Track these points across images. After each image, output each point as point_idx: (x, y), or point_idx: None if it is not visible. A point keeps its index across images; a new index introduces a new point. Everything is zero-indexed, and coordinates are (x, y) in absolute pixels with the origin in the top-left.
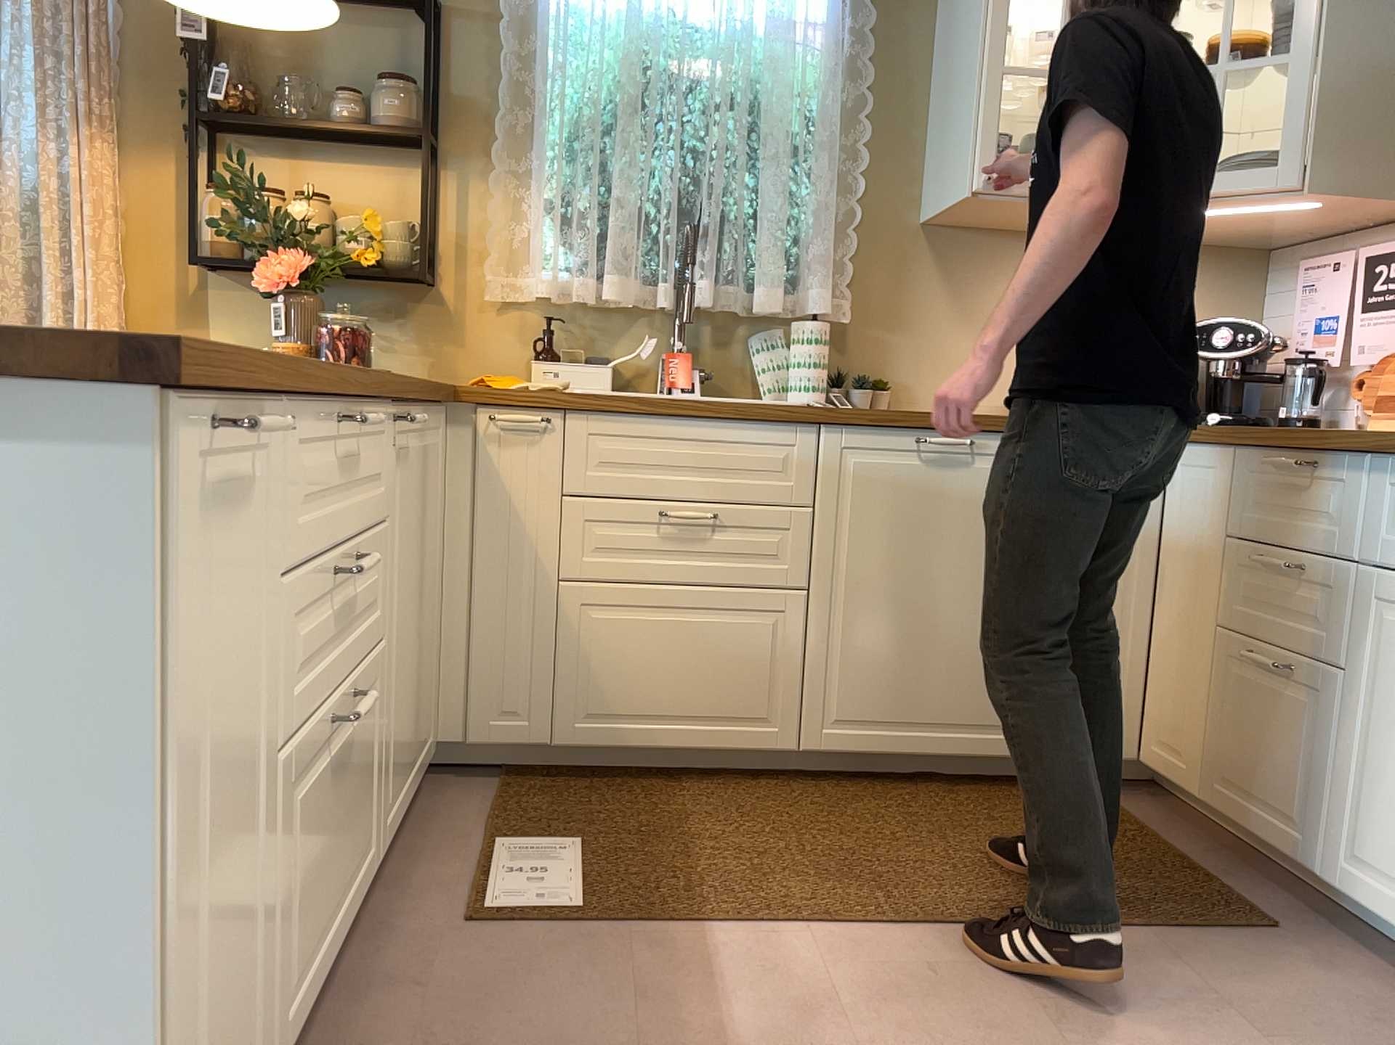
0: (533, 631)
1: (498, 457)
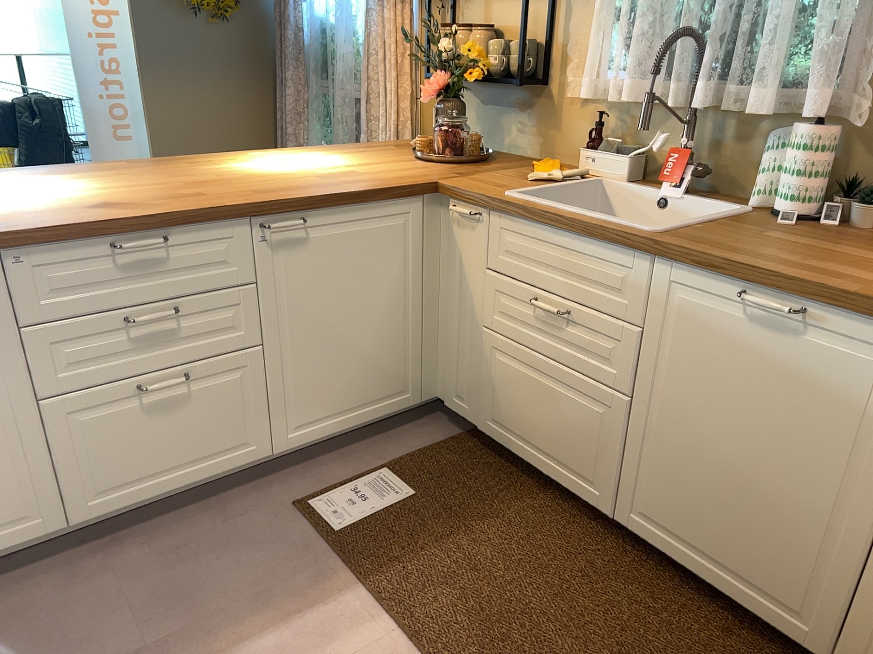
0: (471, 352)
1: (458, 233)
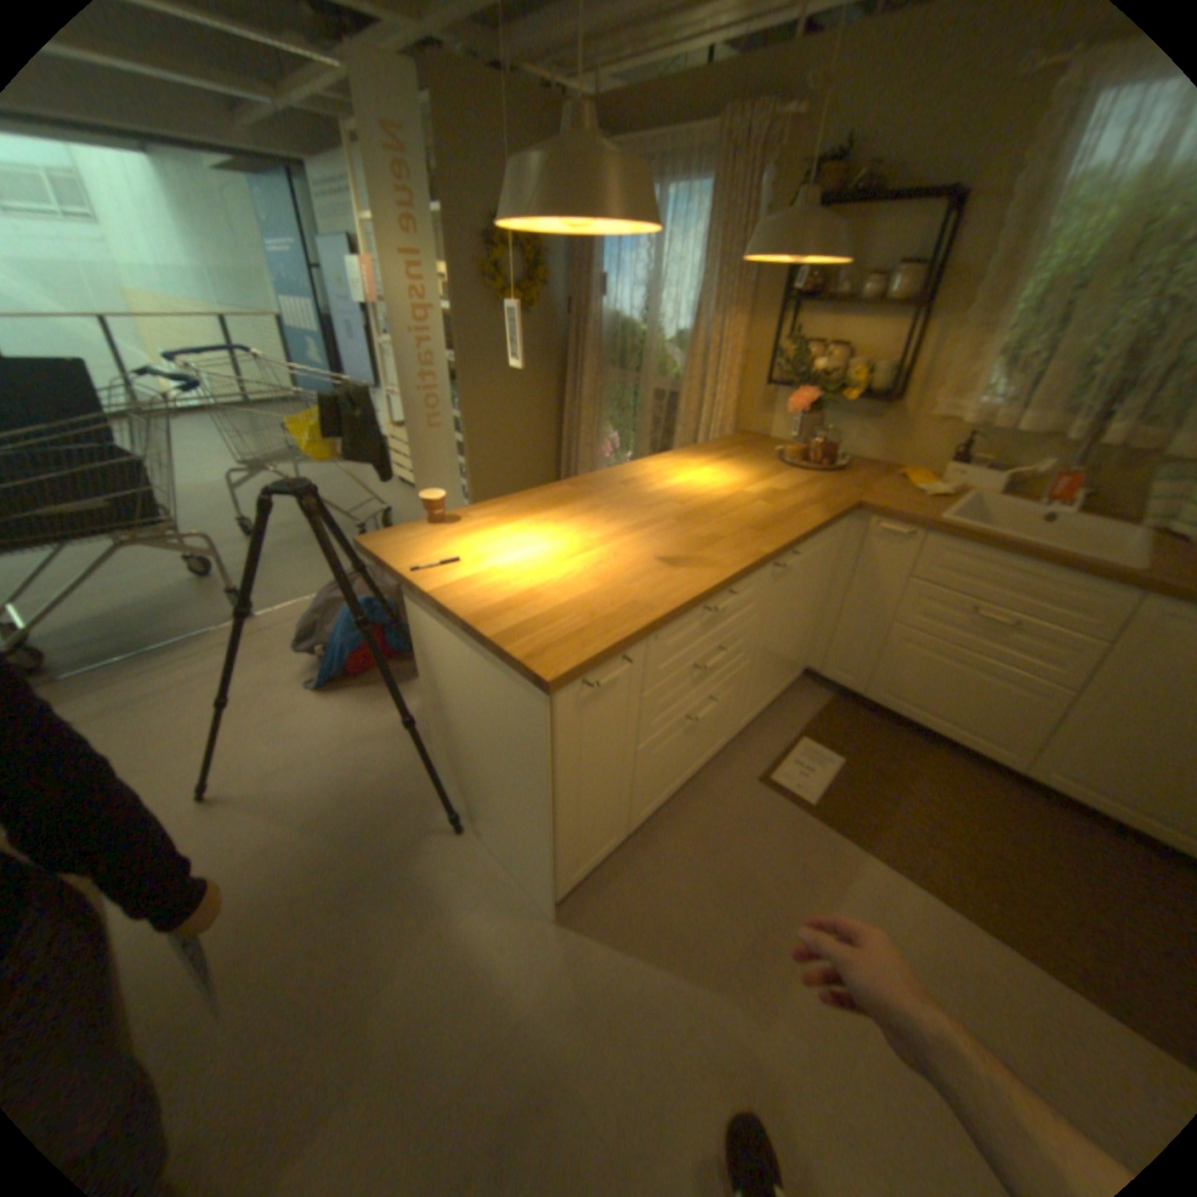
0: (870, 639)
1: (876, 545)
